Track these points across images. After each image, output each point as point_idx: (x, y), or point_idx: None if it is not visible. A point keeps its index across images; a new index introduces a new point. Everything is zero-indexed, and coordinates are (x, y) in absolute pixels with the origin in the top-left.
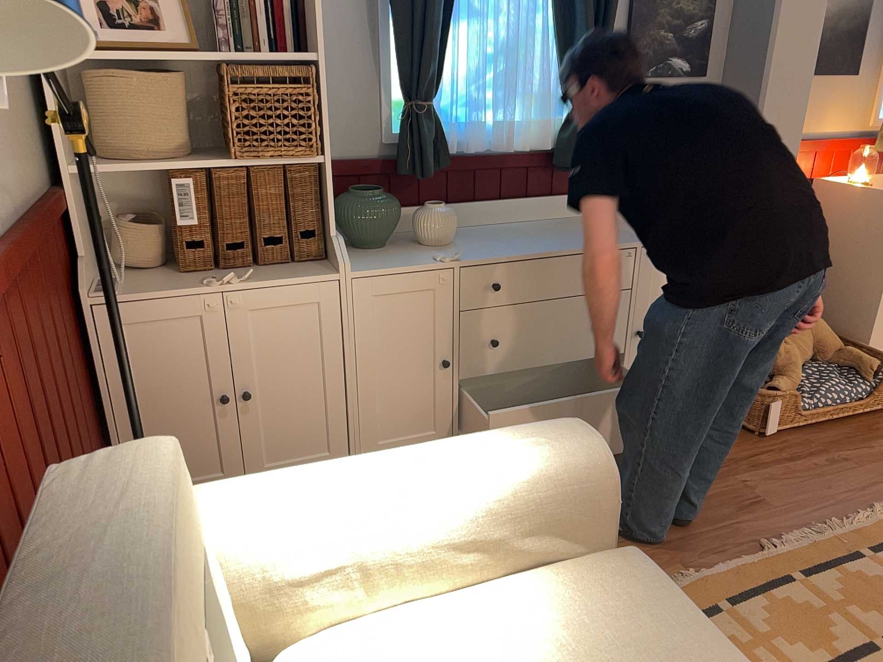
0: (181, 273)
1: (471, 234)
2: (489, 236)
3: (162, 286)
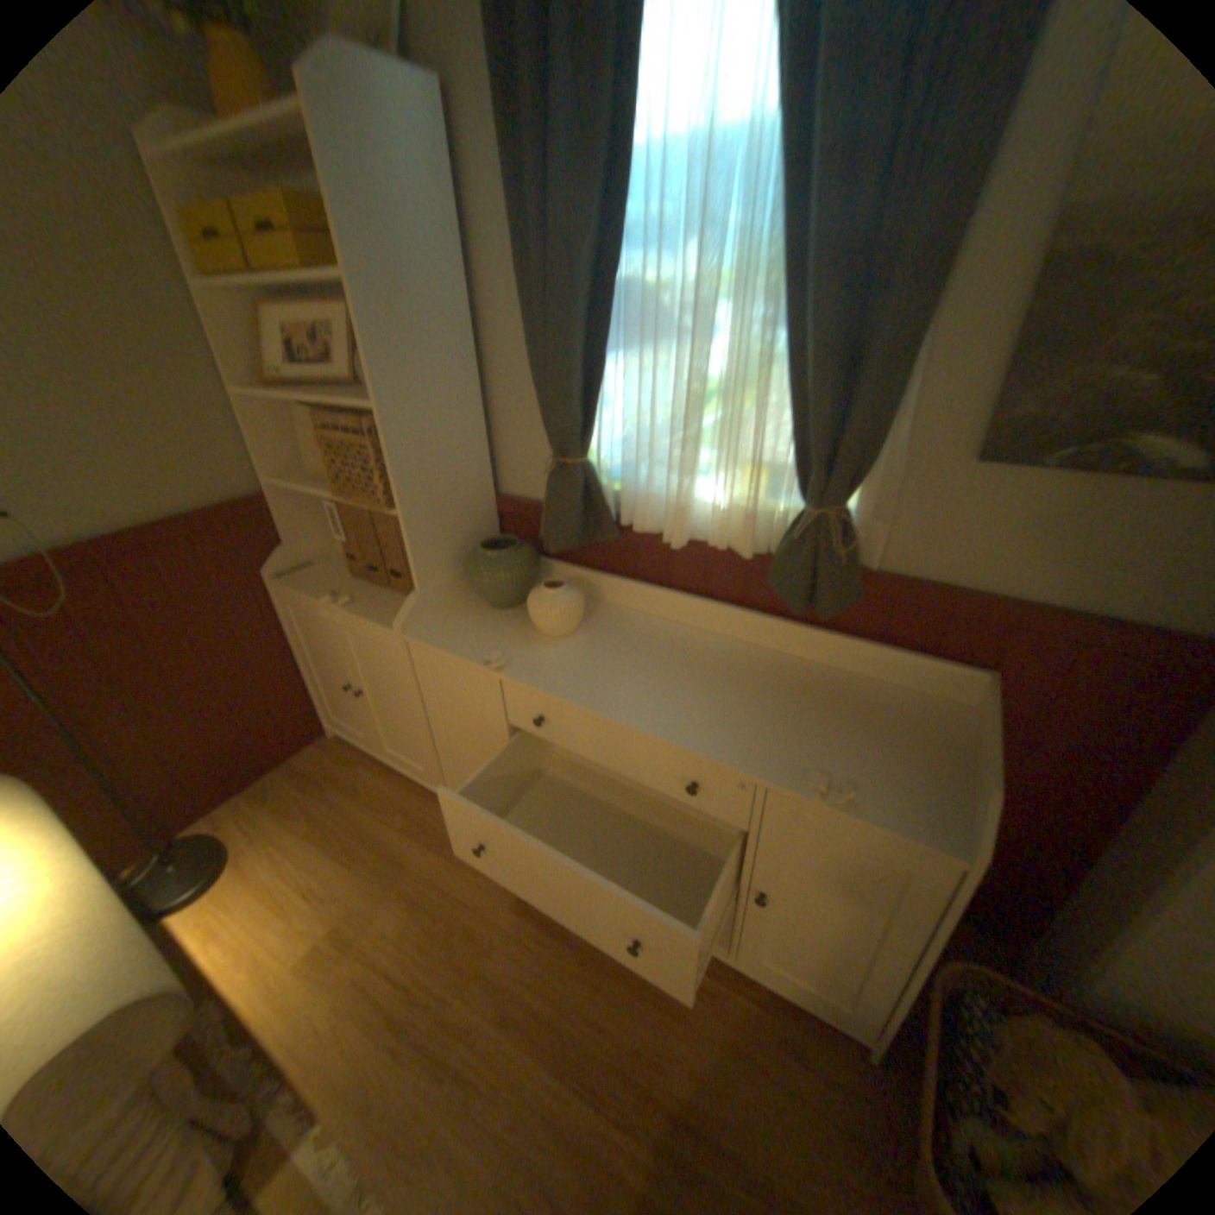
0: (350, 573)
1: (619, 631)
2: (627, 645)
3: (315, 583)
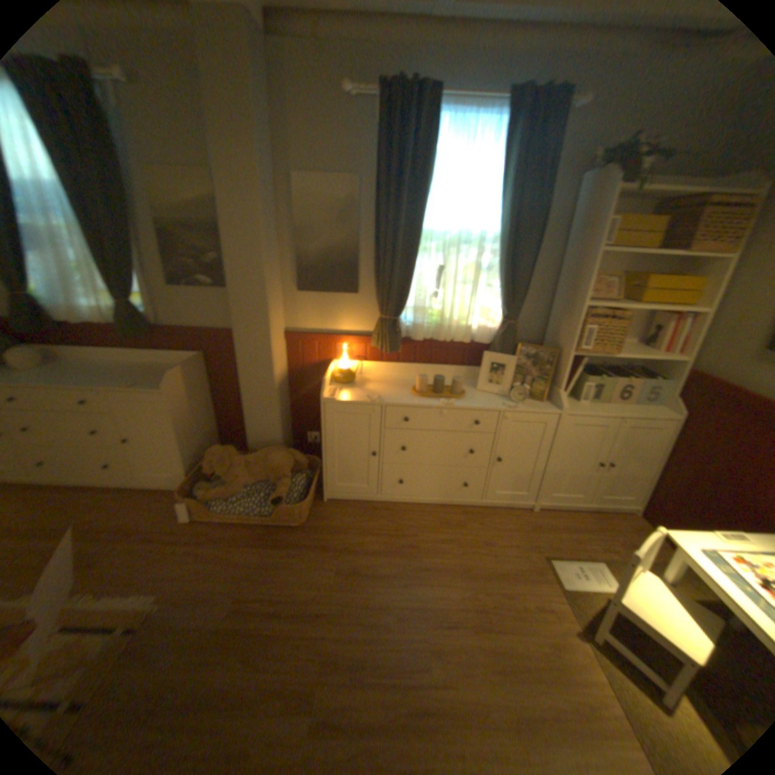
0: None
1: (60, 367)
2: (61, 370)
3: None
